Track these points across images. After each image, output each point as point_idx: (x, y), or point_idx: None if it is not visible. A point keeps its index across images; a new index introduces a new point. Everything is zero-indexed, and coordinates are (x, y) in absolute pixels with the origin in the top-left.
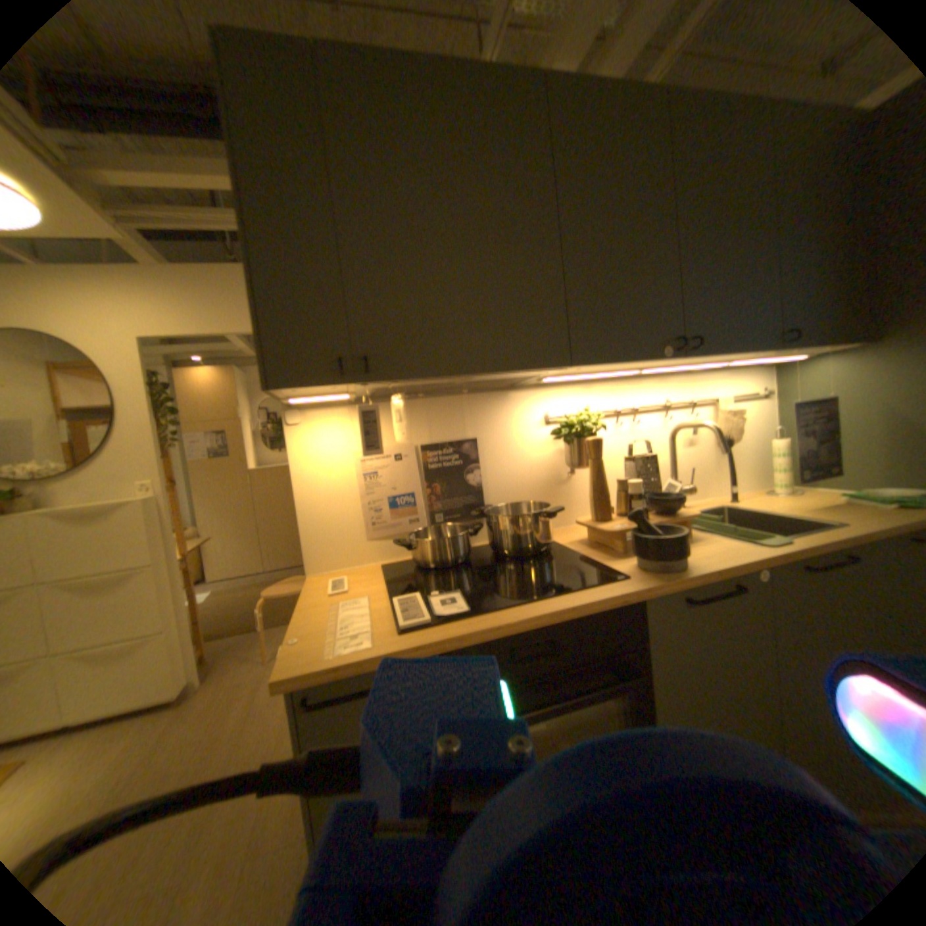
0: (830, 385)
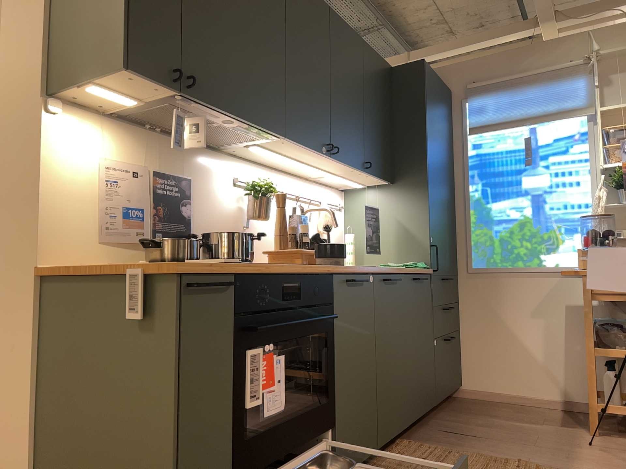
0: (373, 206)
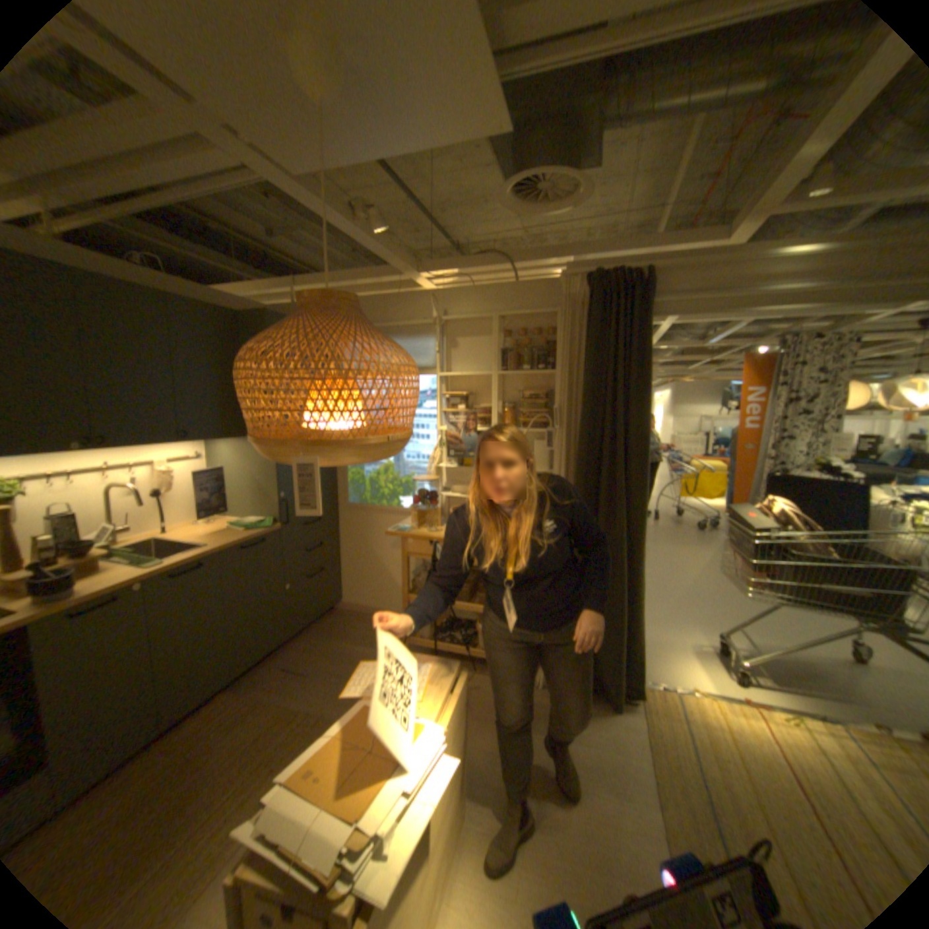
0: (229, 458)
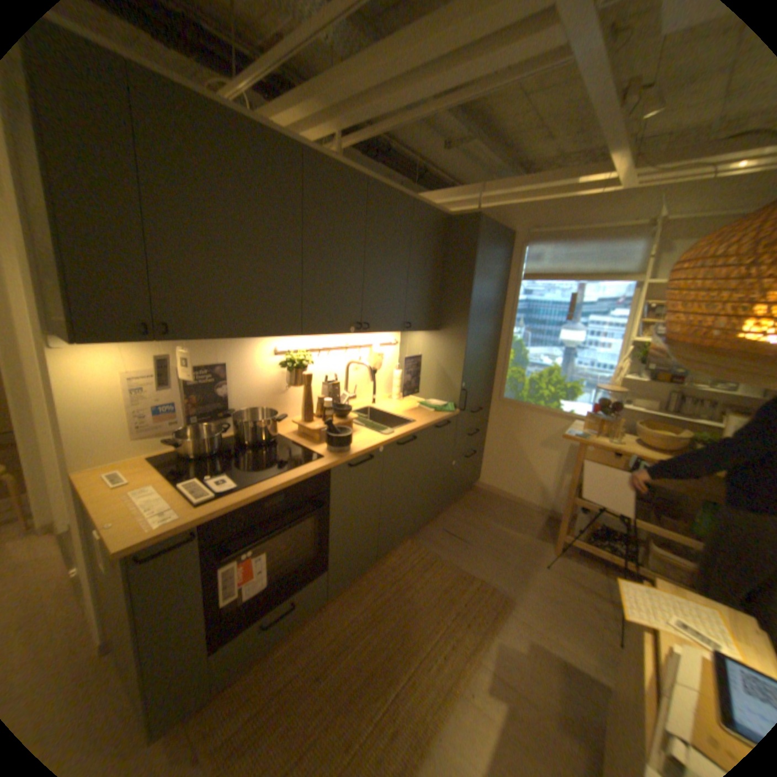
0: (420, 347)
